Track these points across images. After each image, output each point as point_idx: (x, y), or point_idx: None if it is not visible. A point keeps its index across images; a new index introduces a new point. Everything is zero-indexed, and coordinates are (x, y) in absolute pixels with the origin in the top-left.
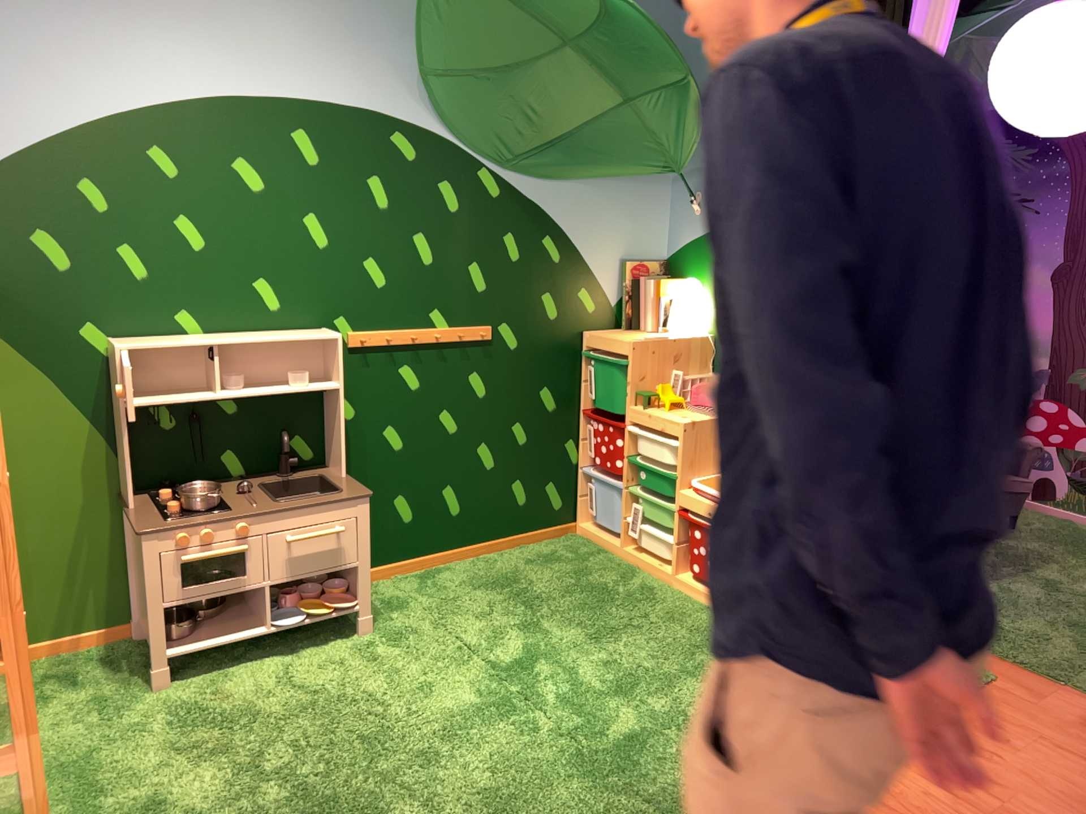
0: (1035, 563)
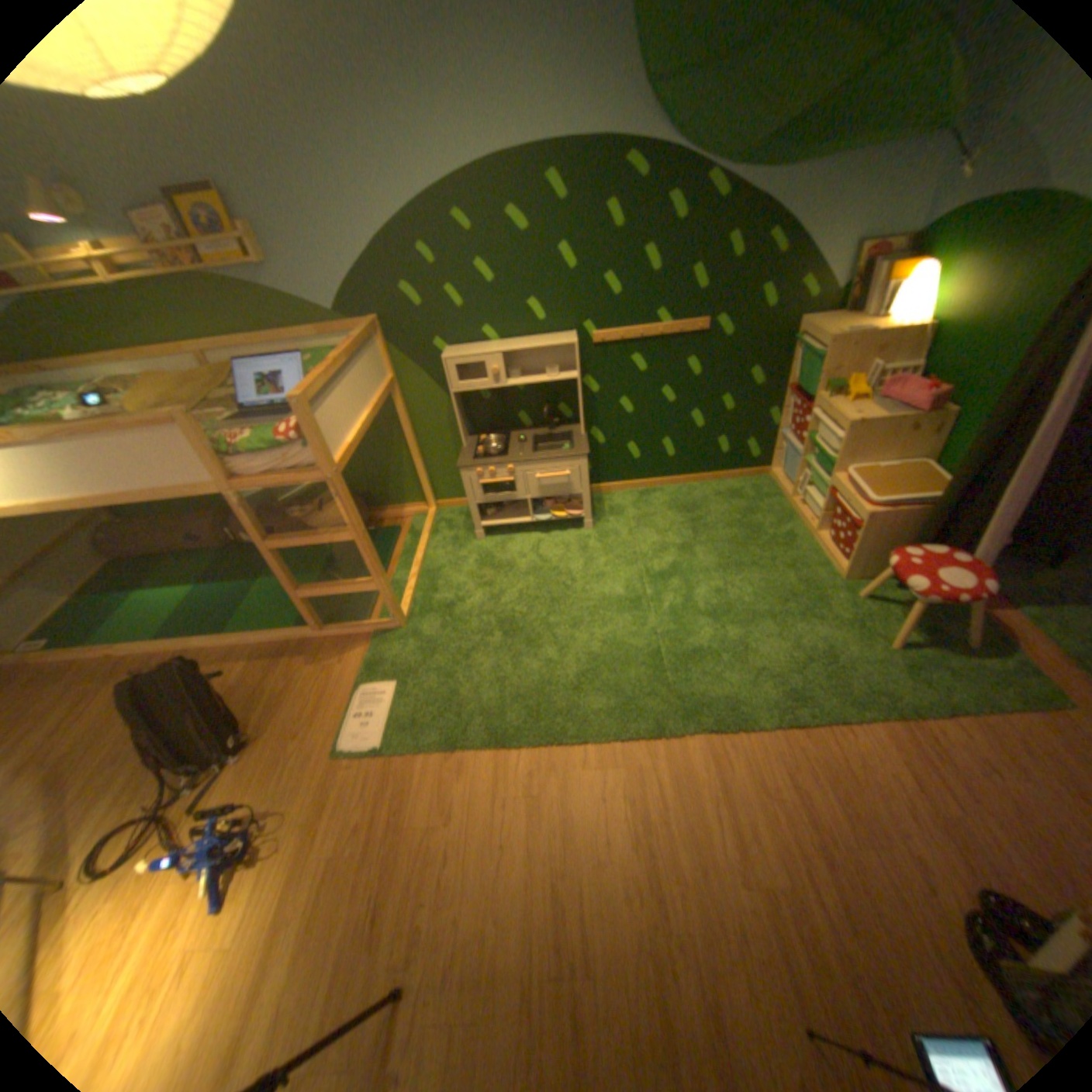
0: None
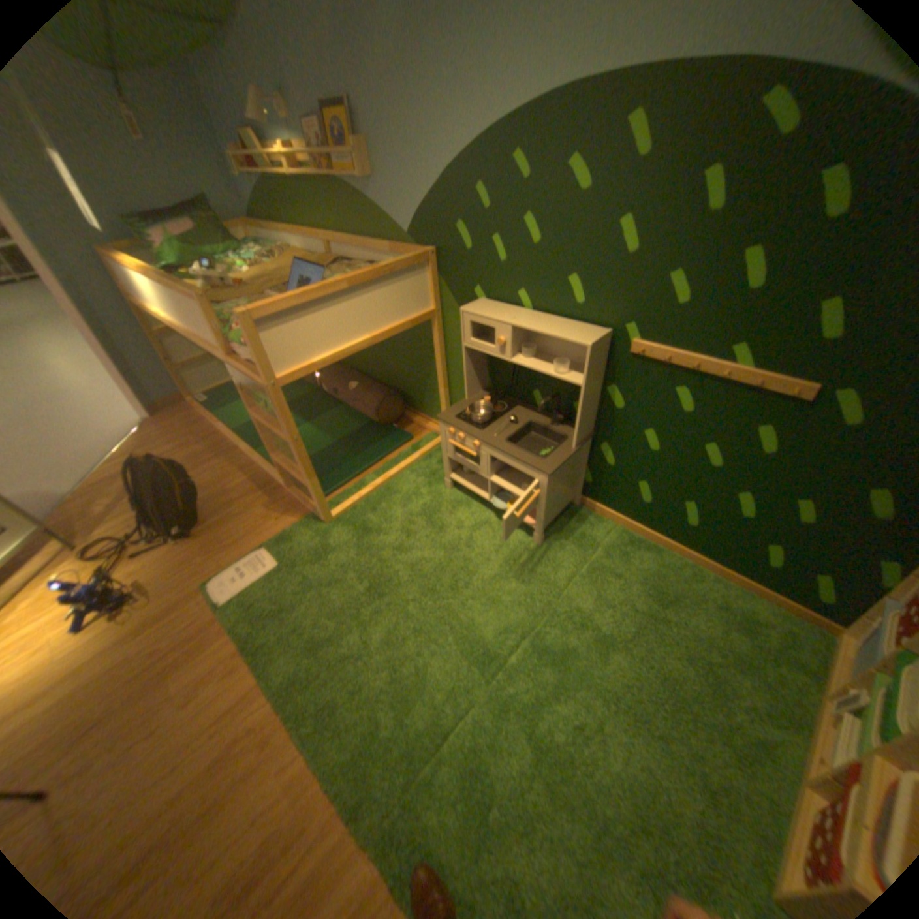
0: None
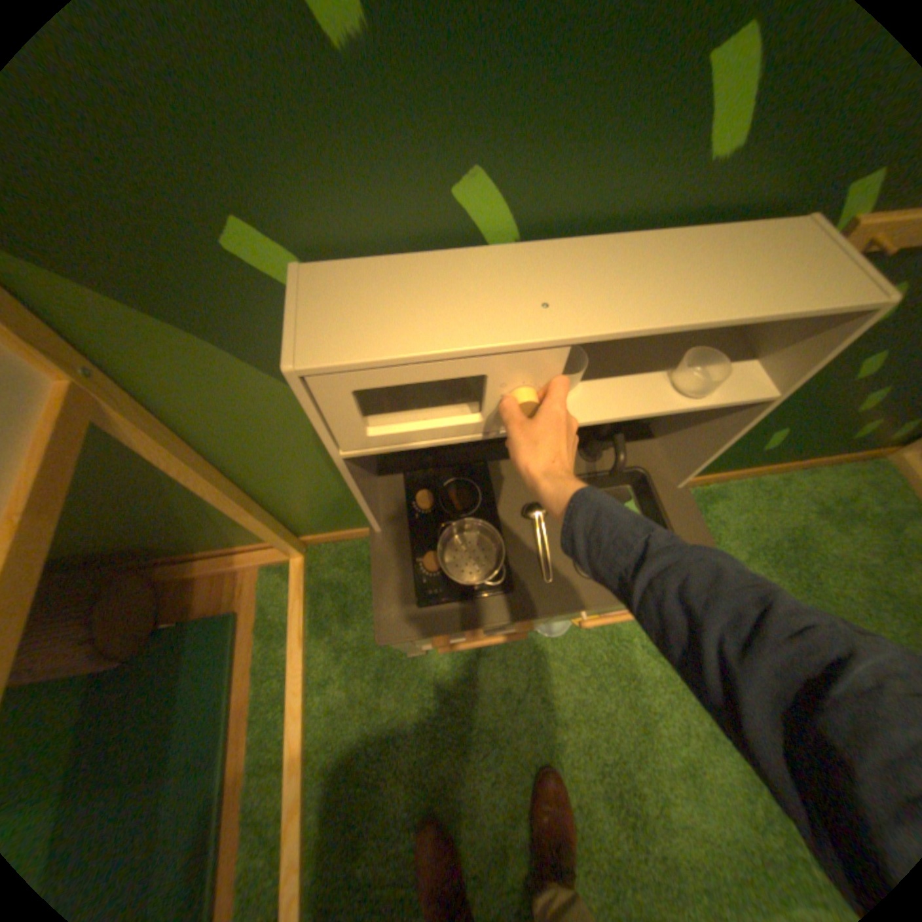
0: None
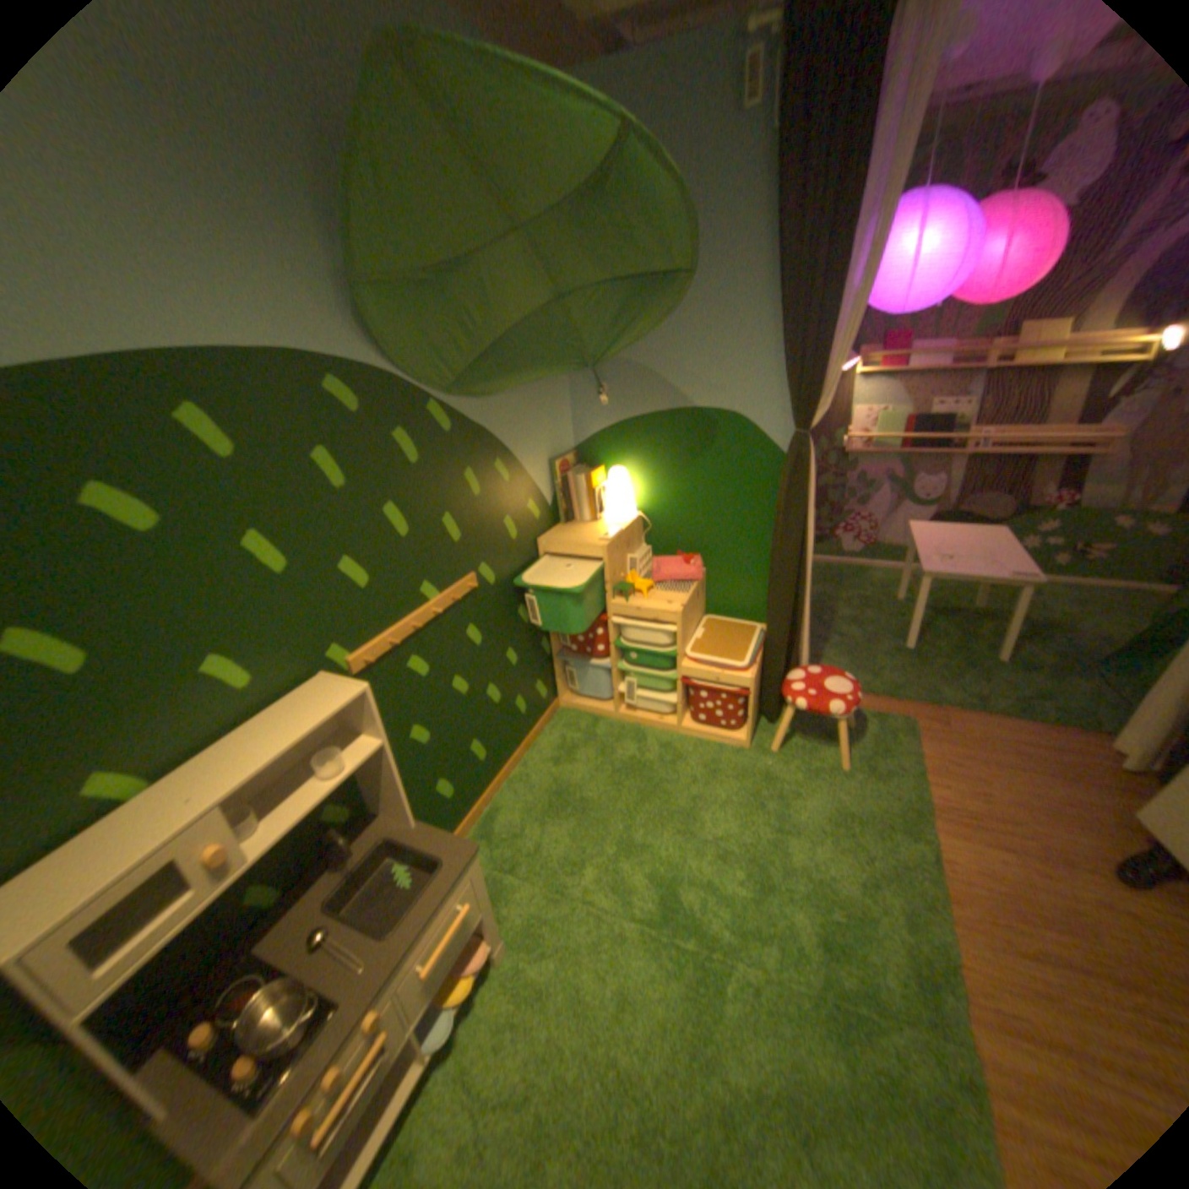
0: (832, 607)
